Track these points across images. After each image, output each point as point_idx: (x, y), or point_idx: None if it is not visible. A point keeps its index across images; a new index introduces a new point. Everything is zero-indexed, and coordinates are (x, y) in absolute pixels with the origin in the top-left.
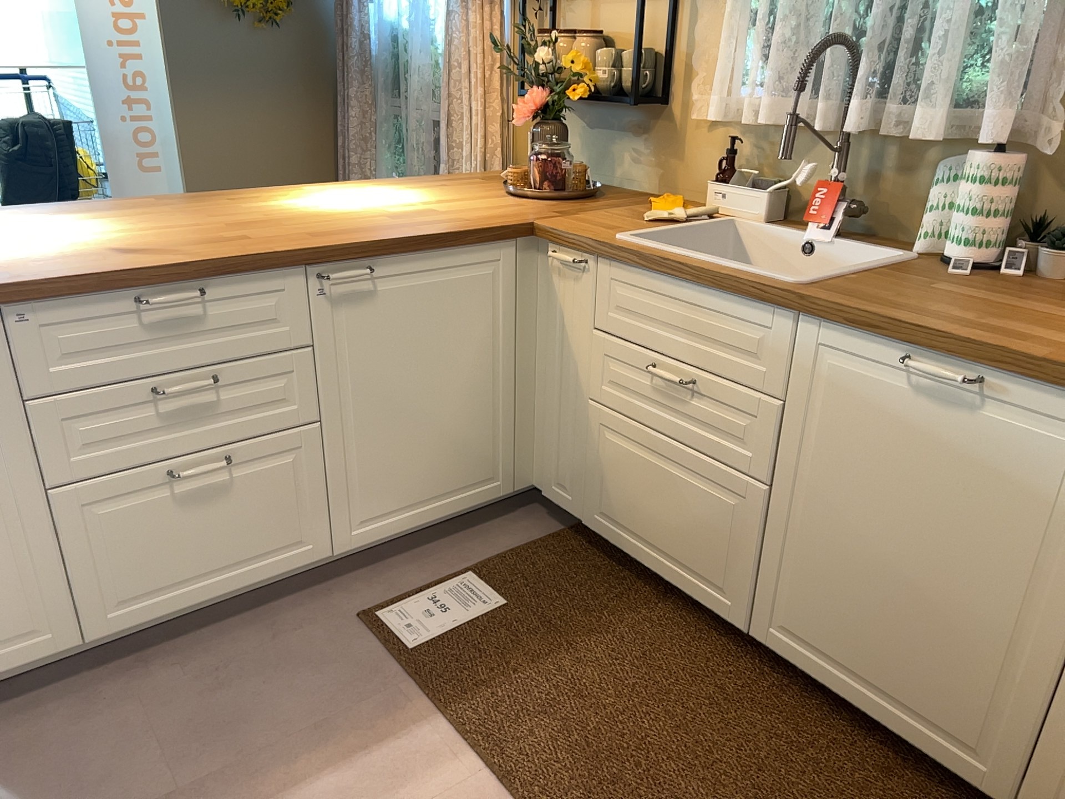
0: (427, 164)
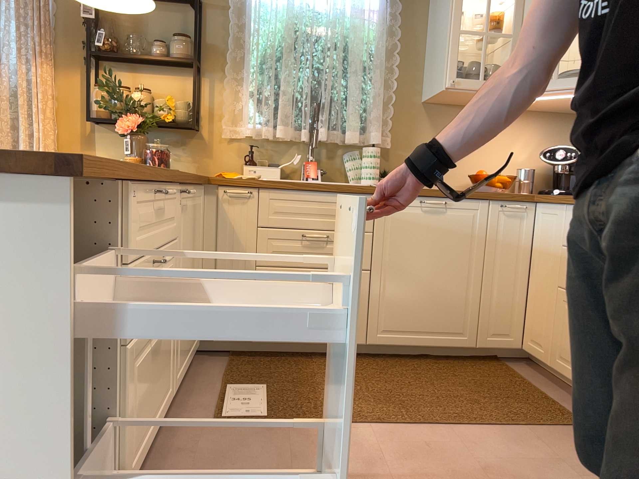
0: None
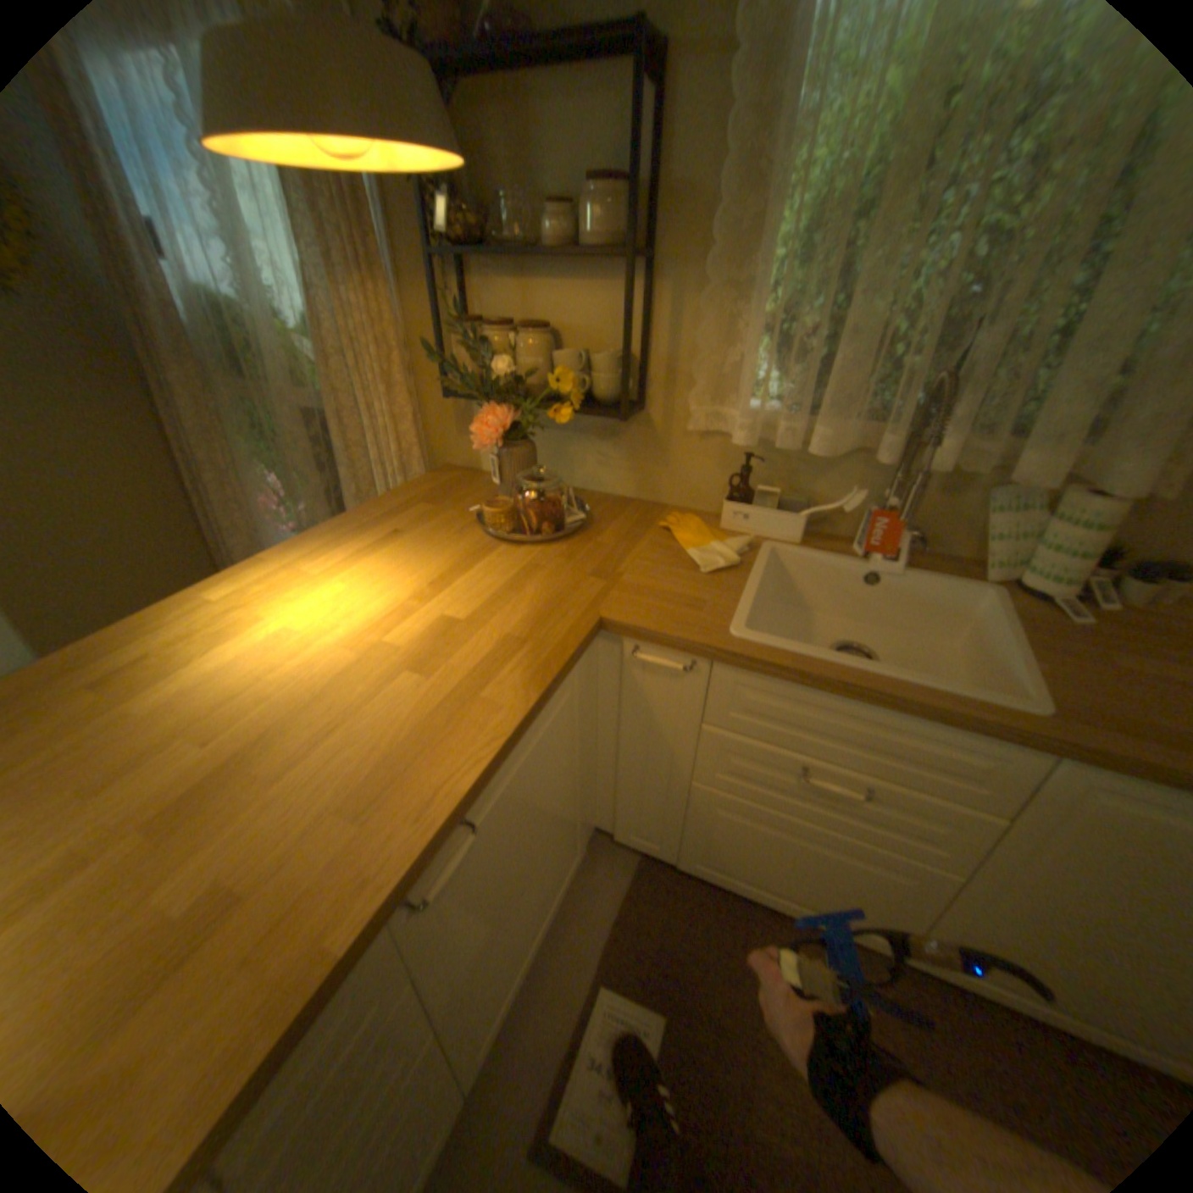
0: (306, 457)
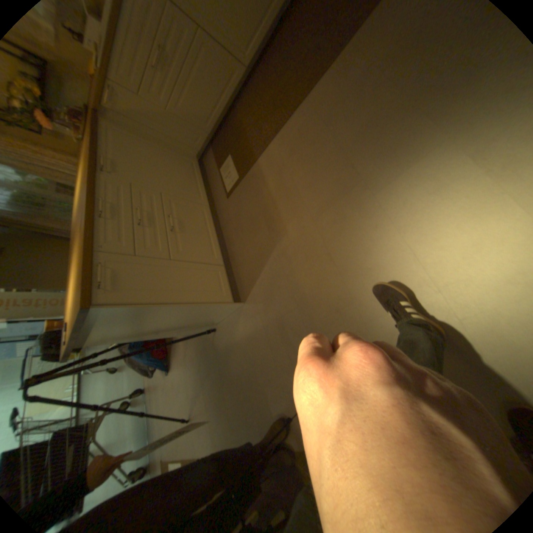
0: None
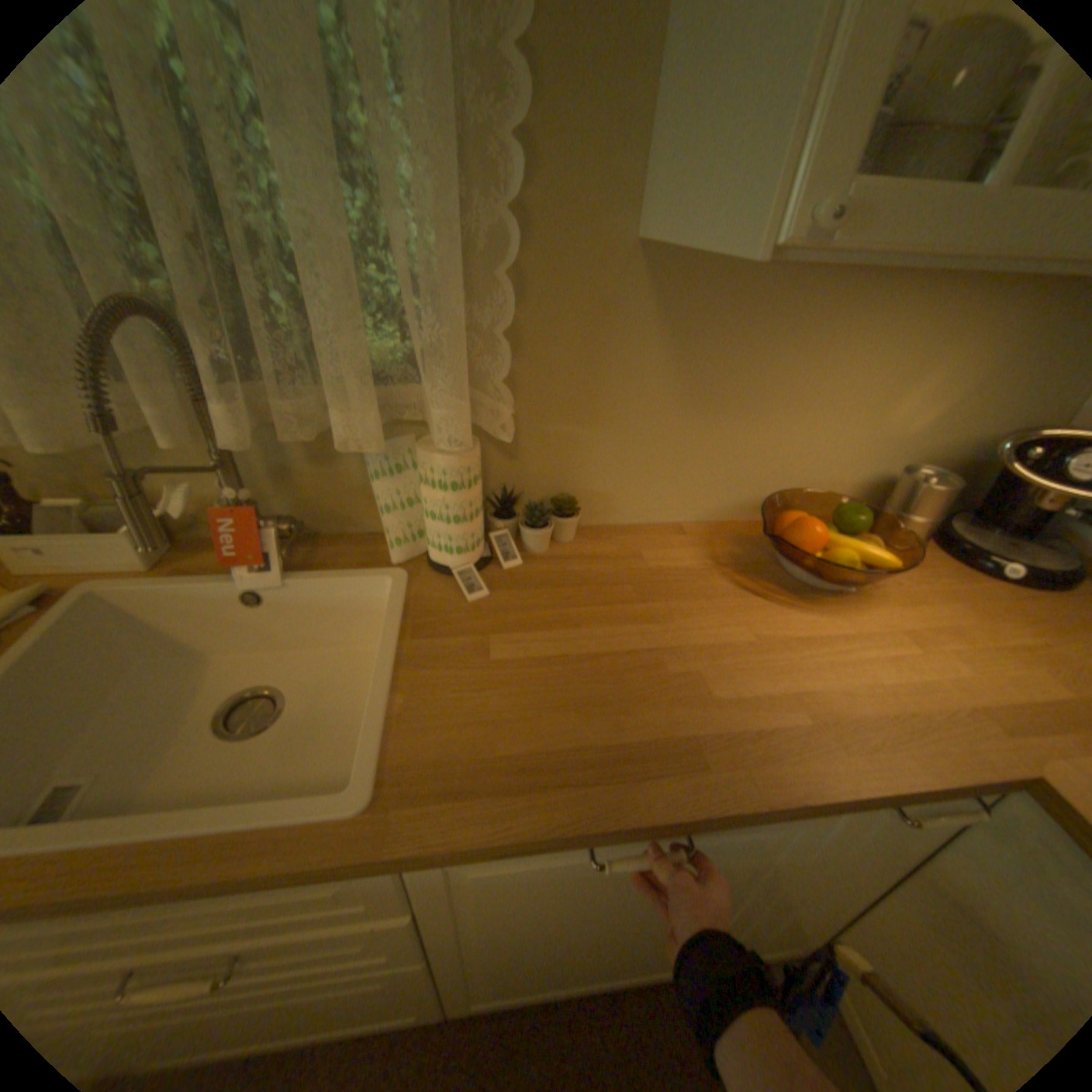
0: None
